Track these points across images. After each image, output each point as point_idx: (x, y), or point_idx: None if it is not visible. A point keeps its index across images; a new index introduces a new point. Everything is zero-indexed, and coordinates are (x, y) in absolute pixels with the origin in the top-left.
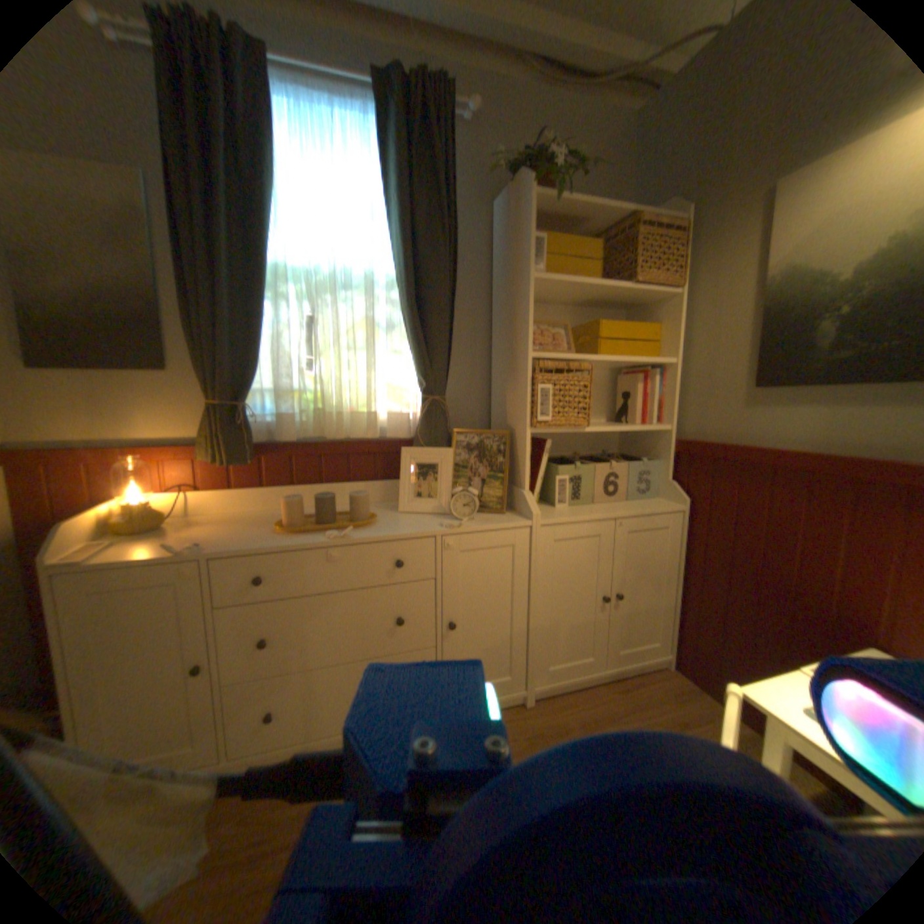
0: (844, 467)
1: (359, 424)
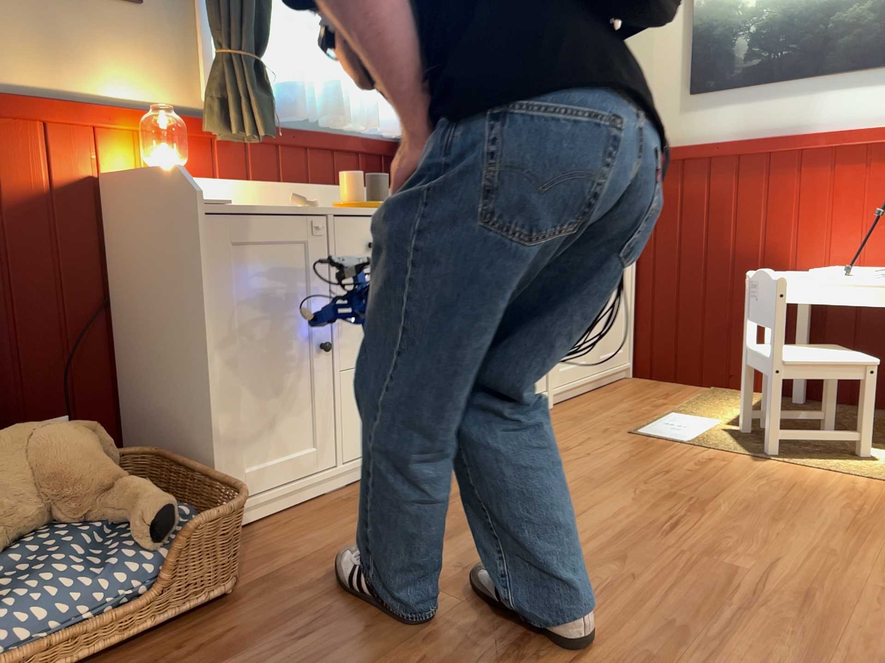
0: (759, 146)
1: (348, 112)
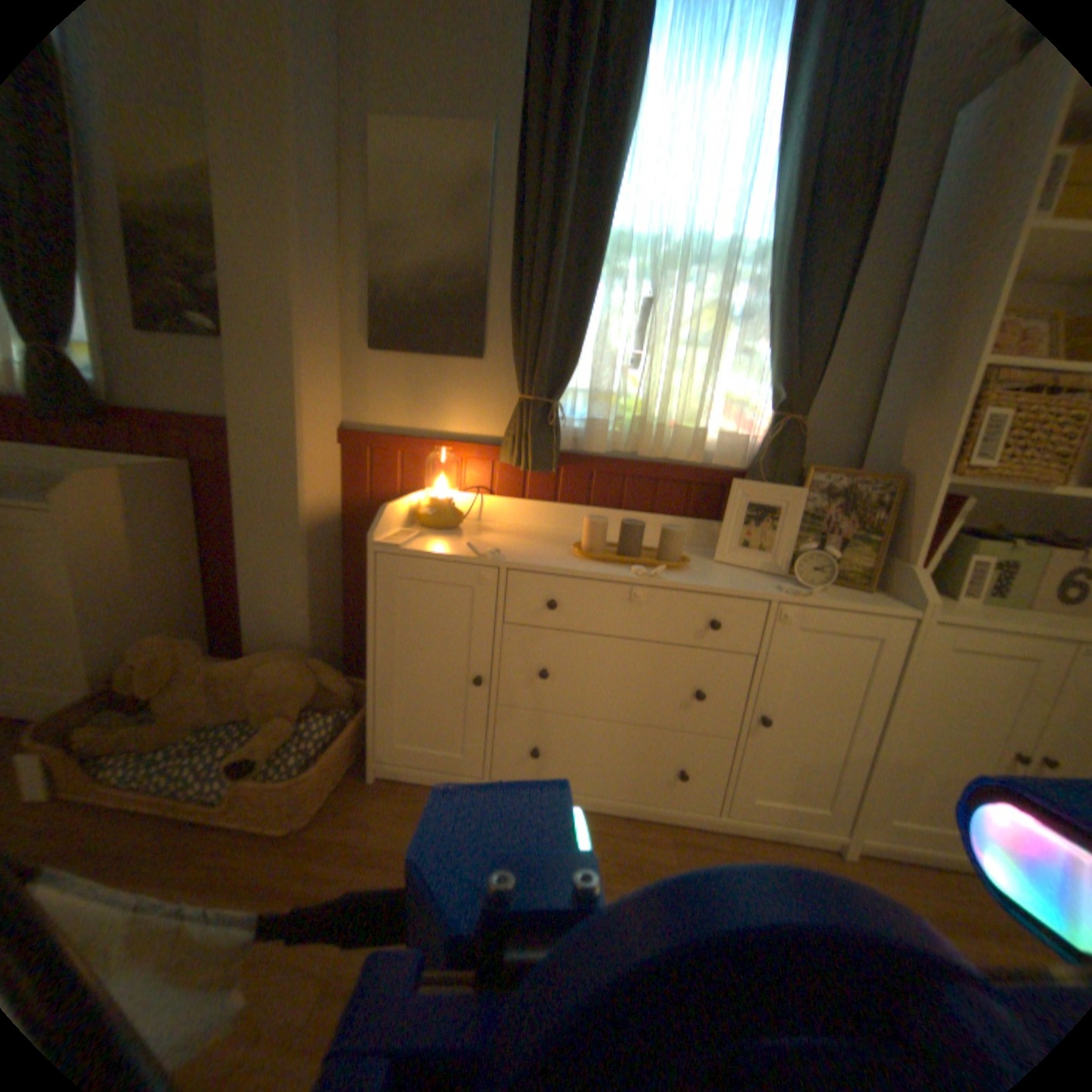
0: None
1: (679, 443)
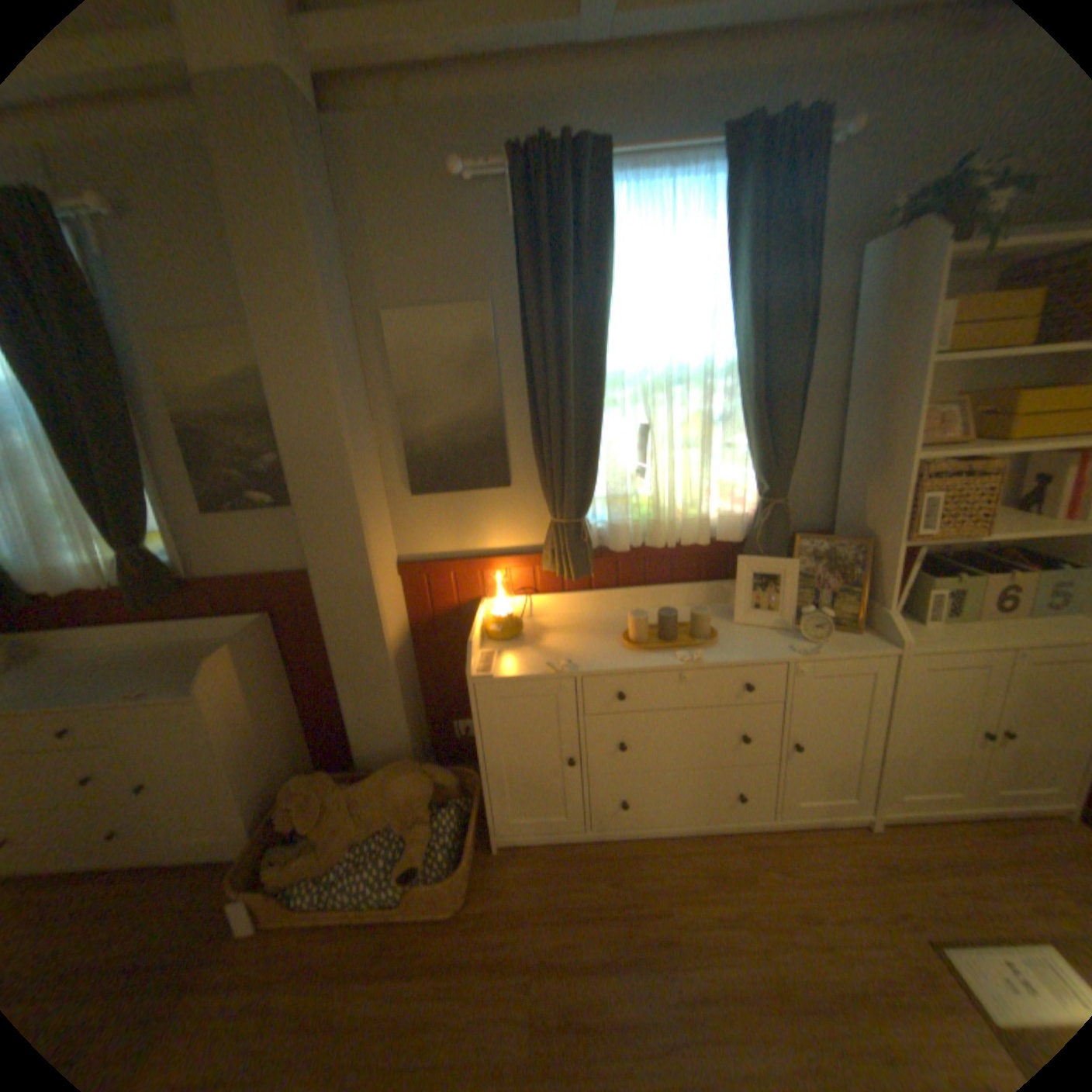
0: None
1: (685, 526)
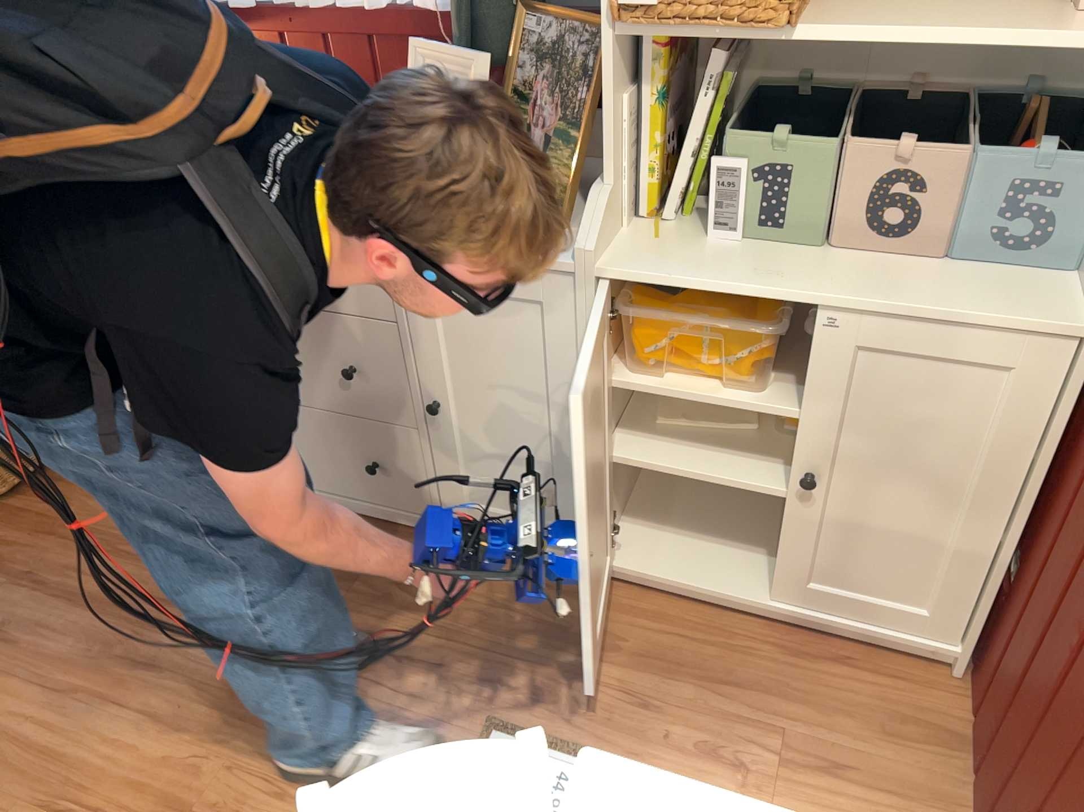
0: None
1: None
